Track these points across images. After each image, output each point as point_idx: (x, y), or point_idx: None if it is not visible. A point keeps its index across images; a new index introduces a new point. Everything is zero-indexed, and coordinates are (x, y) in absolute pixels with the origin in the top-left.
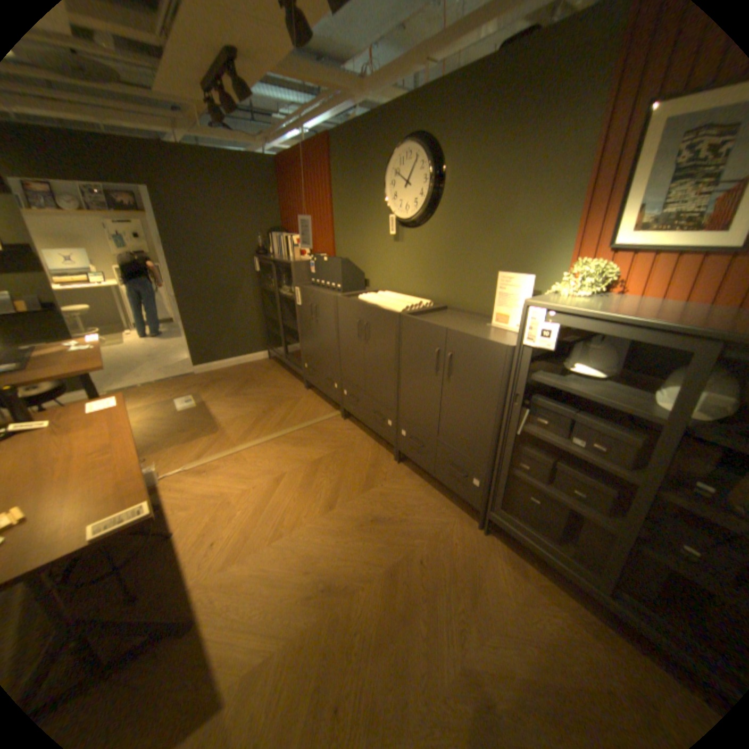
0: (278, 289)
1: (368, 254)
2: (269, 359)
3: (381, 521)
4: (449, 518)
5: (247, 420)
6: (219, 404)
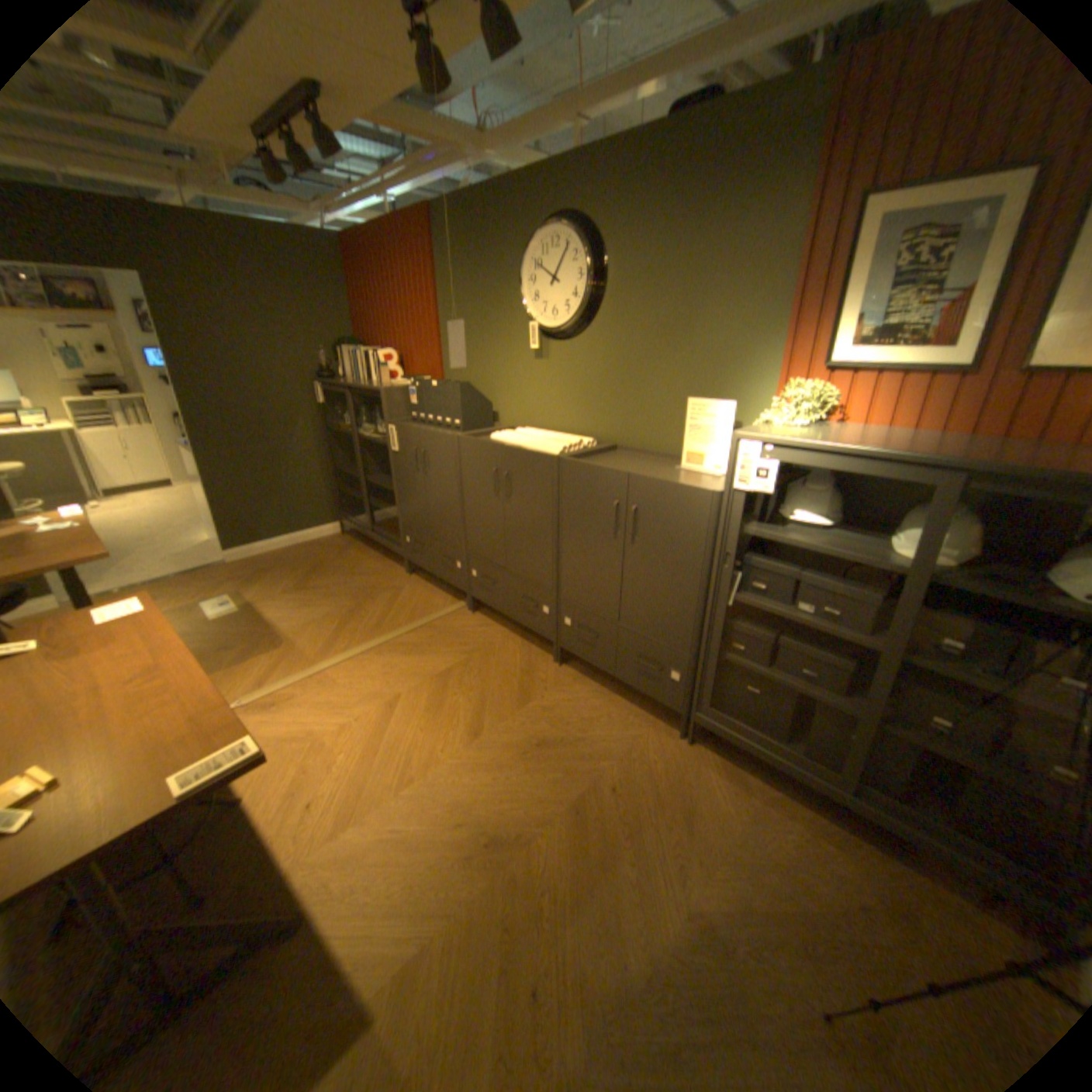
0: (355, 430)
1: (496, 377)
2: (343, 534)
3: (551, 744)
4: (640, 730)
5: (326, 625)
6: (277, 606)
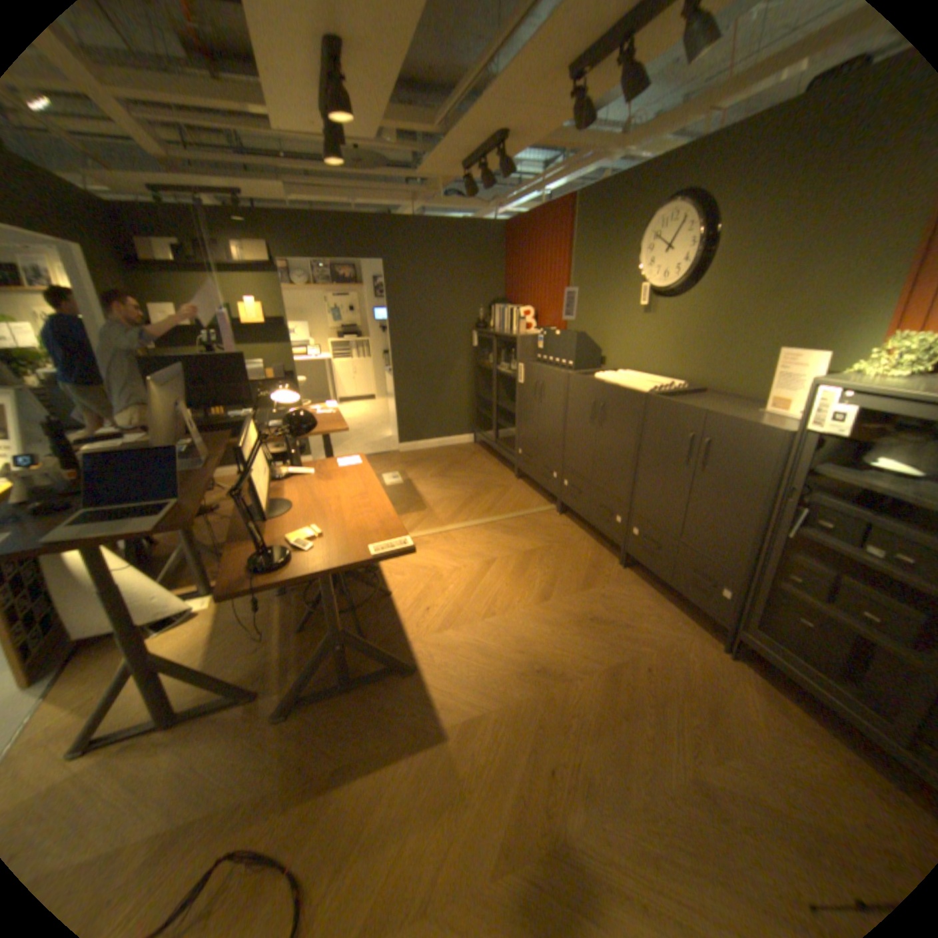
0: (495, 366)
1: (608, 328)
2: (474, 443)
3: (603, 622)
4: (686, 635)
5: (454, 503)
6: (425, 484)
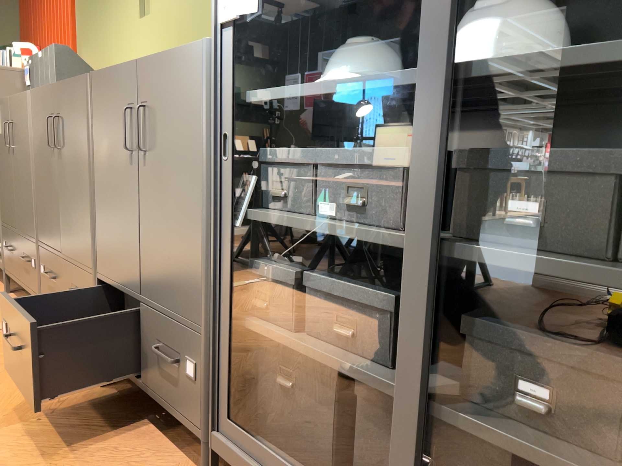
0: None
1: (112, 53)
2: None
3: None
4: None
5: None
6: None
